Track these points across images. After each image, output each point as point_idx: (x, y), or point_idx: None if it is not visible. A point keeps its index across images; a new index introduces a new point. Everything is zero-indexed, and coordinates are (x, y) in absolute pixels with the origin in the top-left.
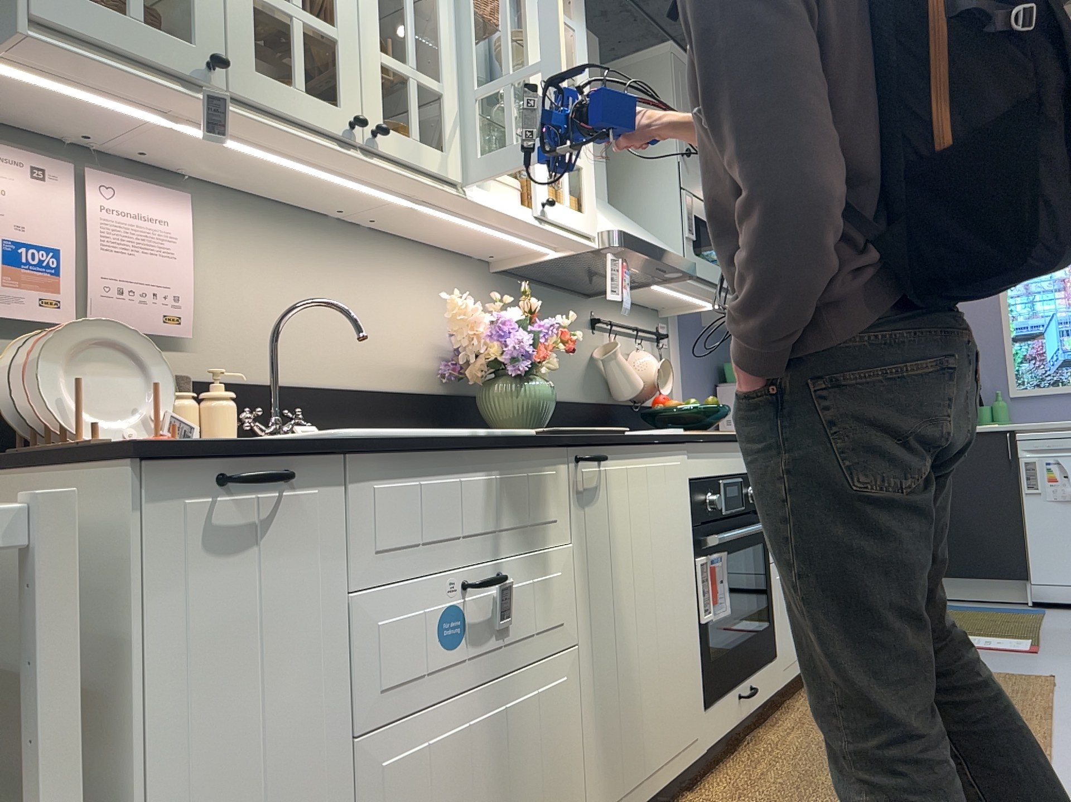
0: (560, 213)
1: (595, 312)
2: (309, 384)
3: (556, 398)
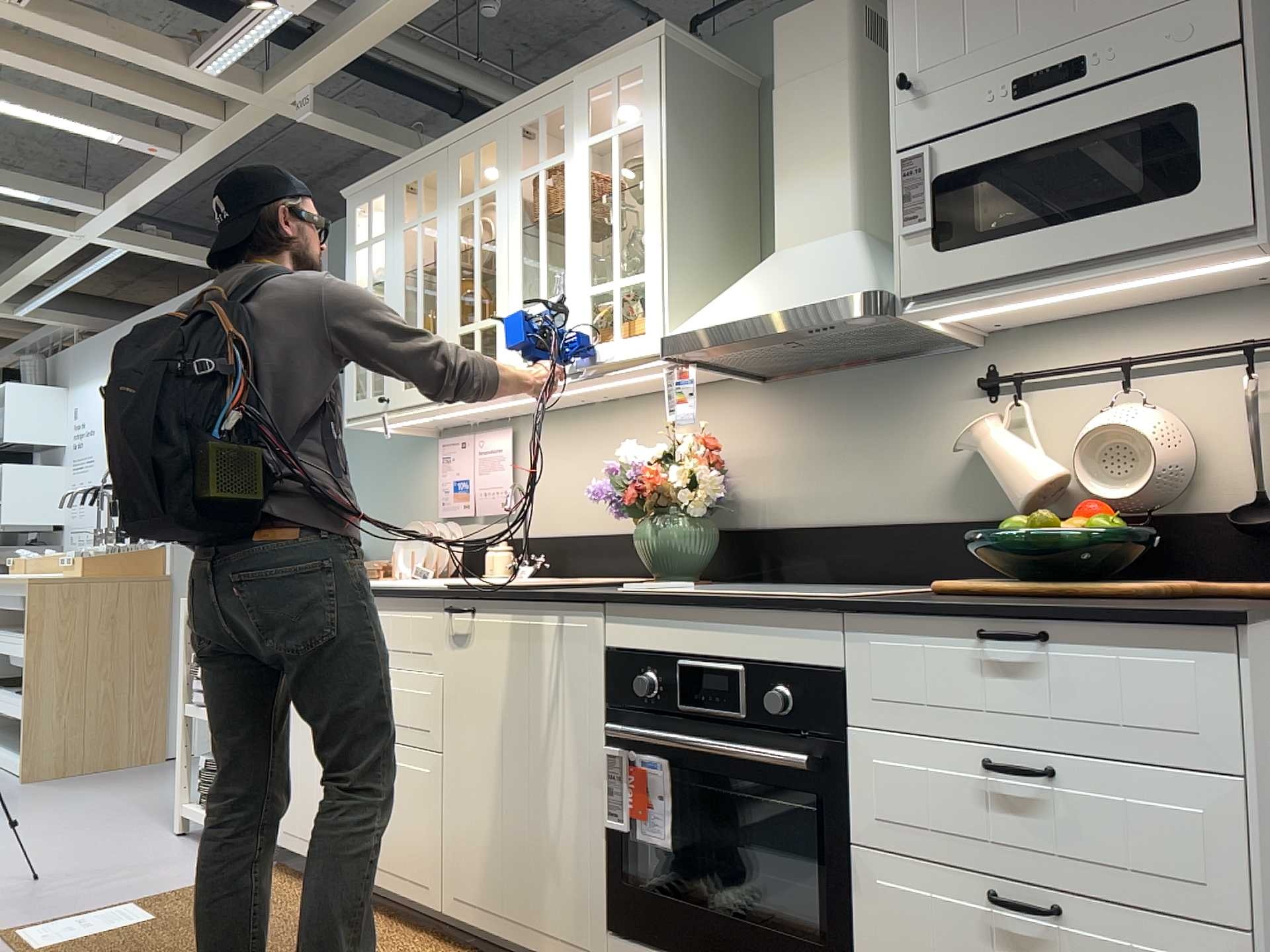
0: (606, 353)
1: (993, 364)
2: (576, 533)
3: (872, 522)
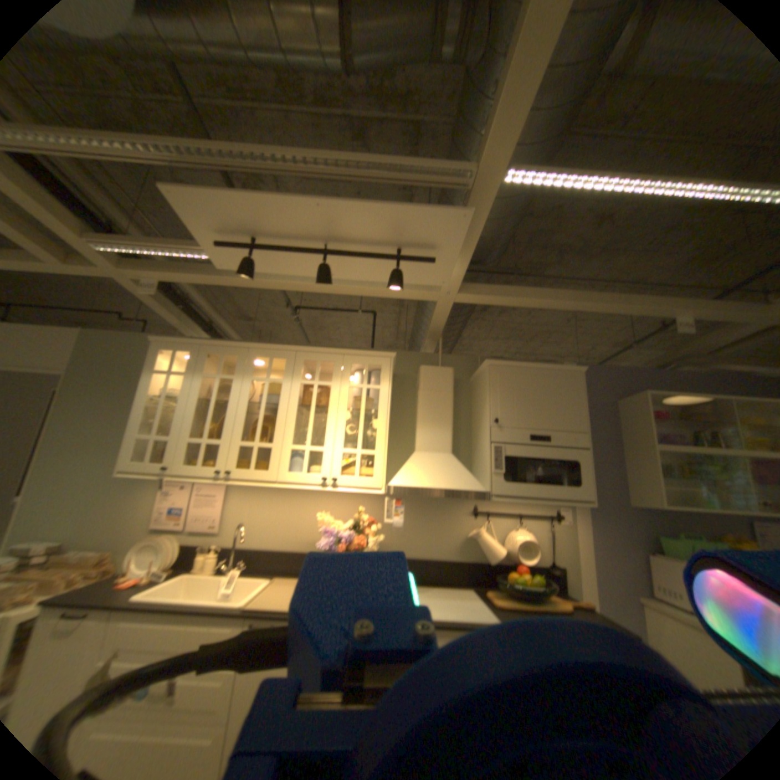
0: (348, 481)
1: (477, 505)
2: (265, 548)
3: (429, 558)
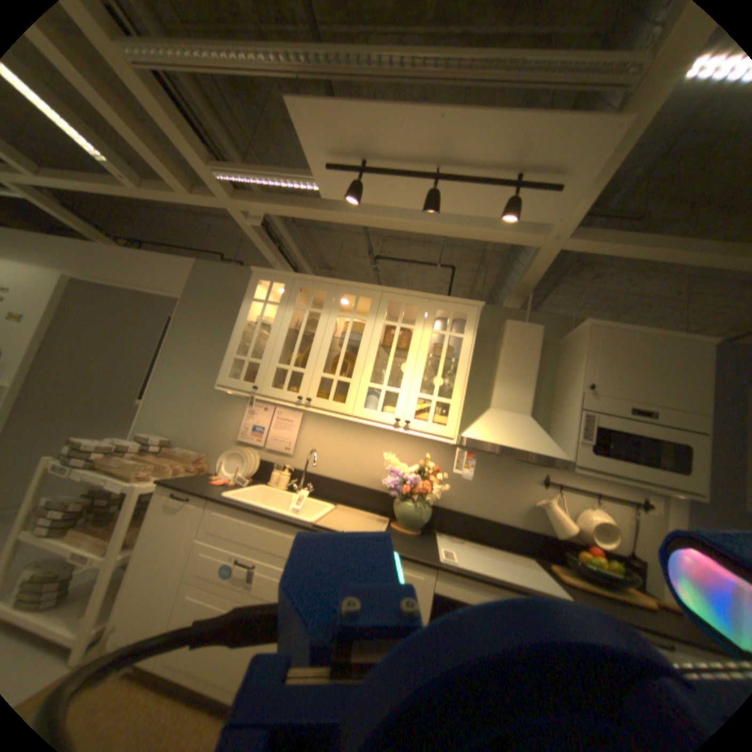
0: (420, 426)
1: (549, 476)
2: (331, 477)
3: (489, 519)
